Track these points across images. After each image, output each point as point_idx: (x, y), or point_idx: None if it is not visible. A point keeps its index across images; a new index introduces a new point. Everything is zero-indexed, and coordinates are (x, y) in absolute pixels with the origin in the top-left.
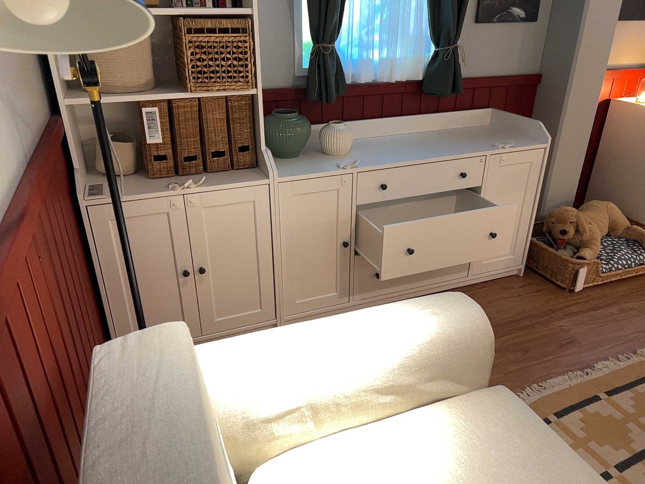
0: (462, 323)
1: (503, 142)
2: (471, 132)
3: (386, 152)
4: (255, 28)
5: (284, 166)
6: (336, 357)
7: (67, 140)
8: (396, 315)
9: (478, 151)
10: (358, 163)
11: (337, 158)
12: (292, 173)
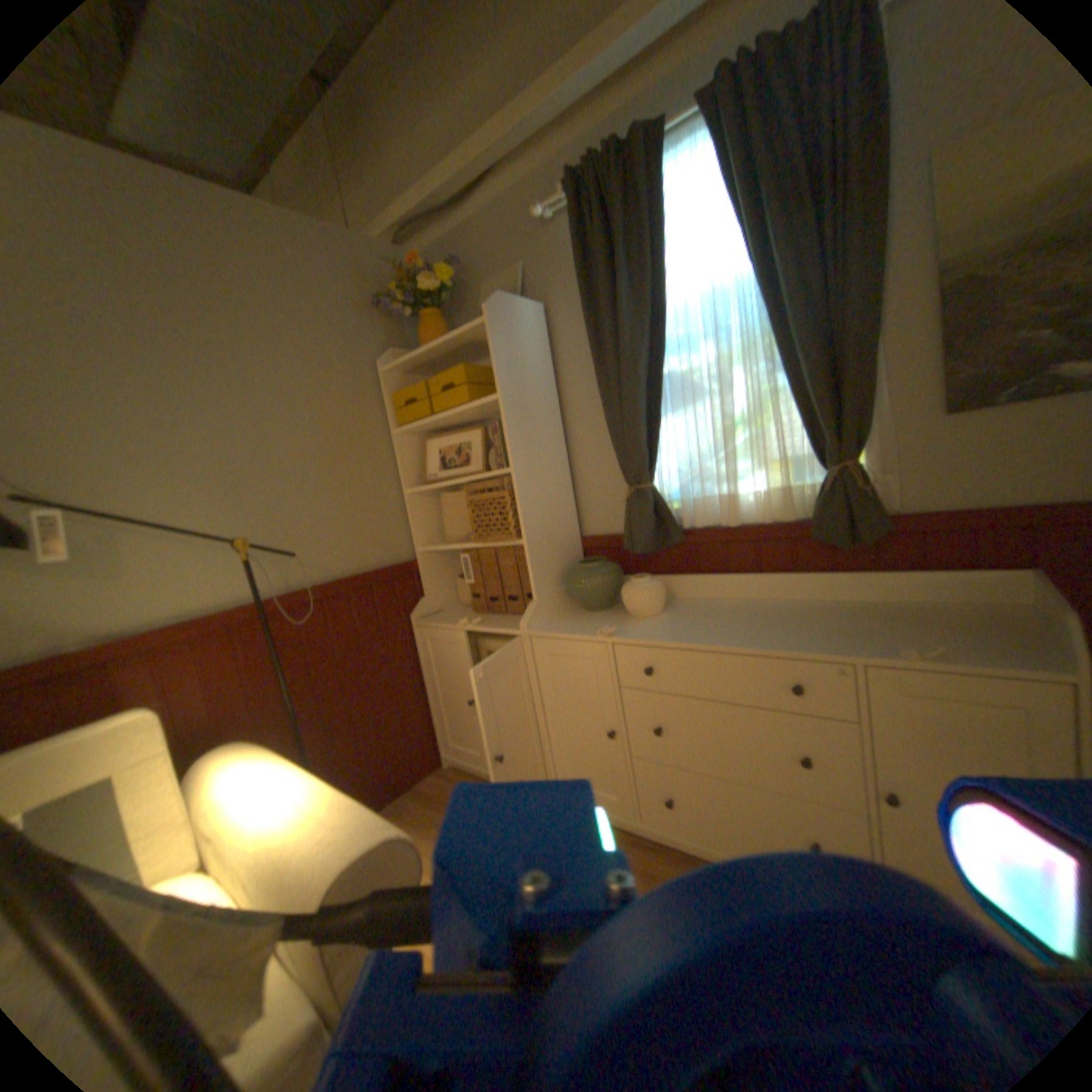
0: (317, 871)
1: (938, 644)
2: (936, 612)
3: (698, 623)
4: (517, 482)
5: (567, 618)
6: (246, 816)
7: (421, 574)
8: (317, 814)
9: (841, 650)
10: (627, 631)
11: (627, 620)
12: (553, 628)
